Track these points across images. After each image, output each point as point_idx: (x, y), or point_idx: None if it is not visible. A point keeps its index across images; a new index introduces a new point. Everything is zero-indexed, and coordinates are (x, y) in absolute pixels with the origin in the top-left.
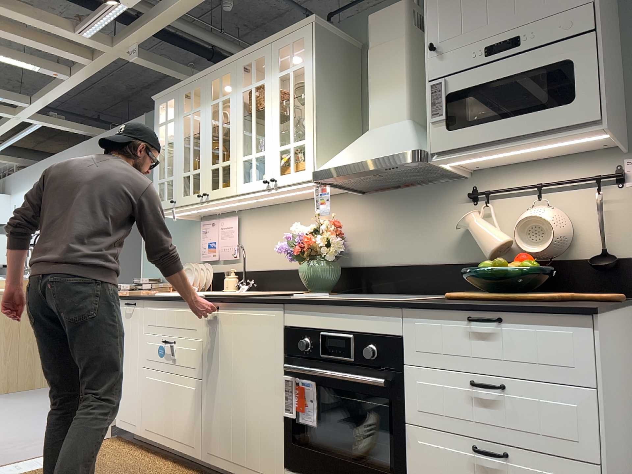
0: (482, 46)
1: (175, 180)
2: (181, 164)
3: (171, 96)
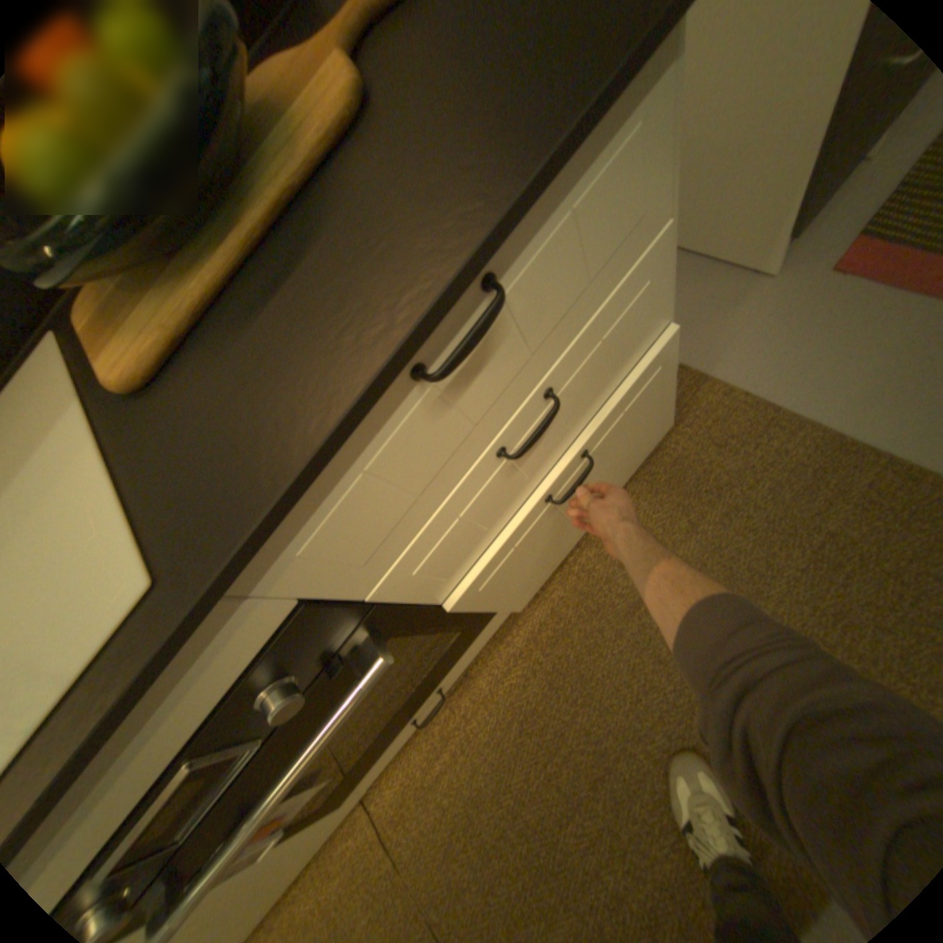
0: None
1: None
2: None
3: None
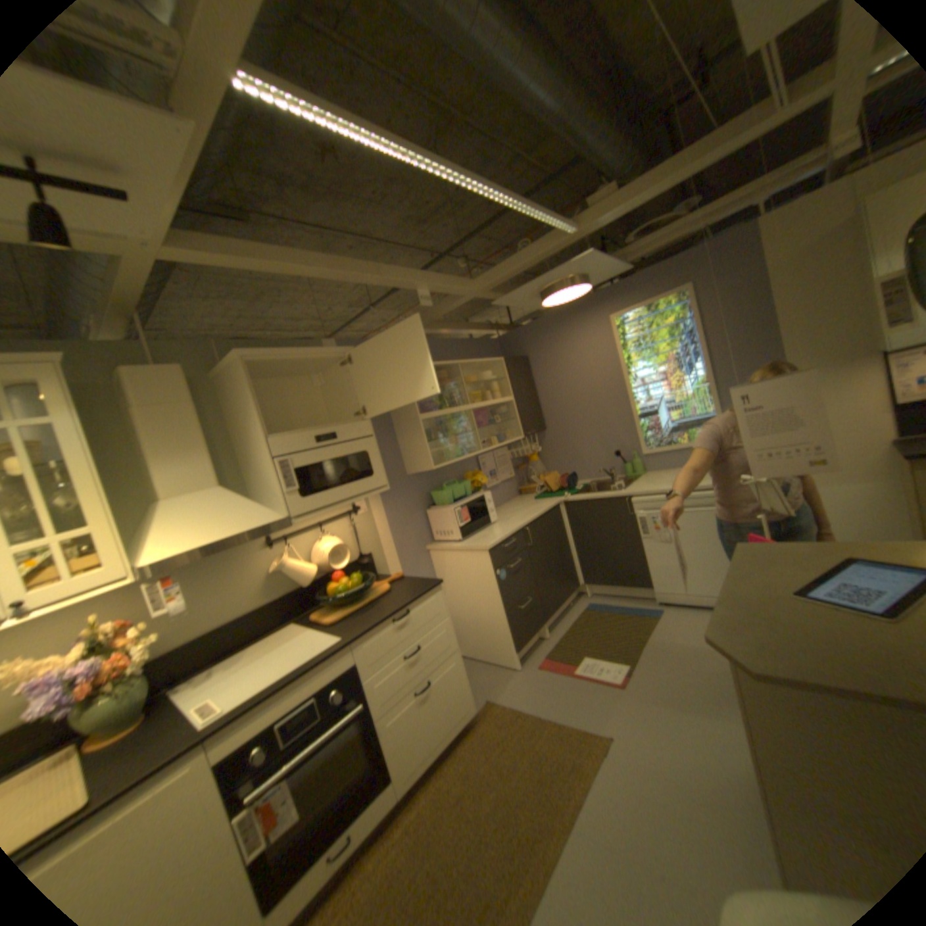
0: (313, 435)
1: None
2: None
3: None
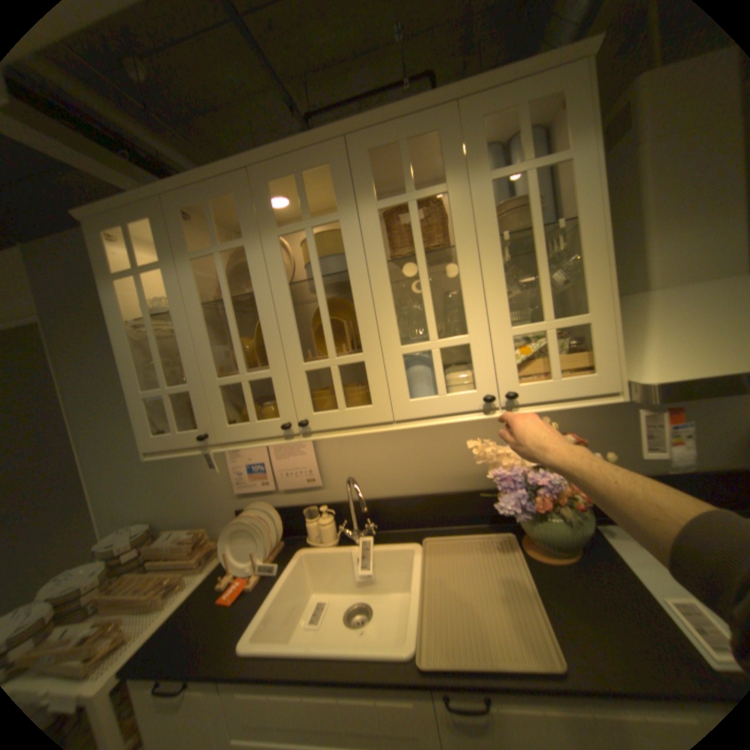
0: None
1: (199, 392)
2: (210, 359)
3: (136, 209)
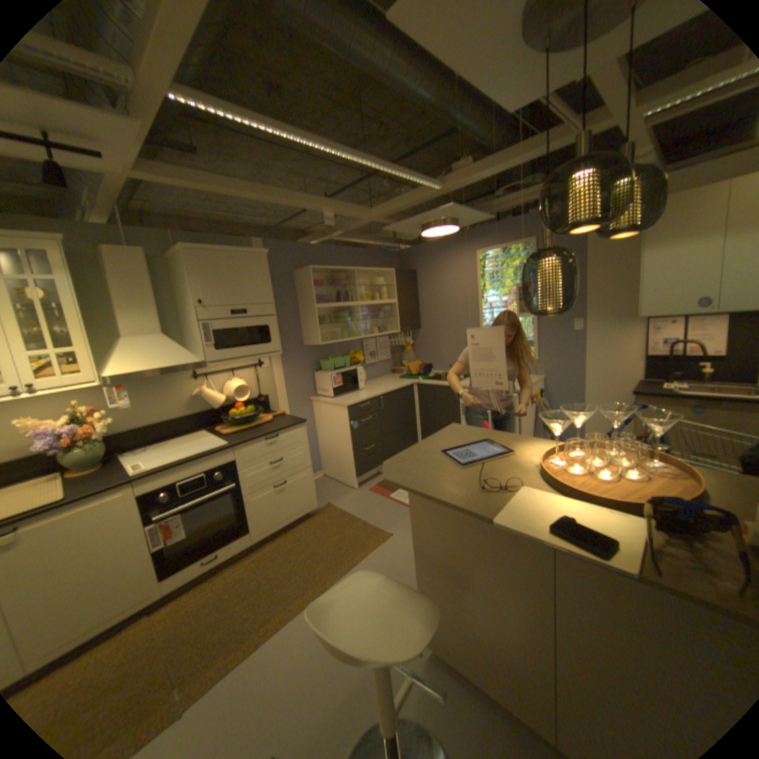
0: (230, 308)
1: None
2: None
3: None
